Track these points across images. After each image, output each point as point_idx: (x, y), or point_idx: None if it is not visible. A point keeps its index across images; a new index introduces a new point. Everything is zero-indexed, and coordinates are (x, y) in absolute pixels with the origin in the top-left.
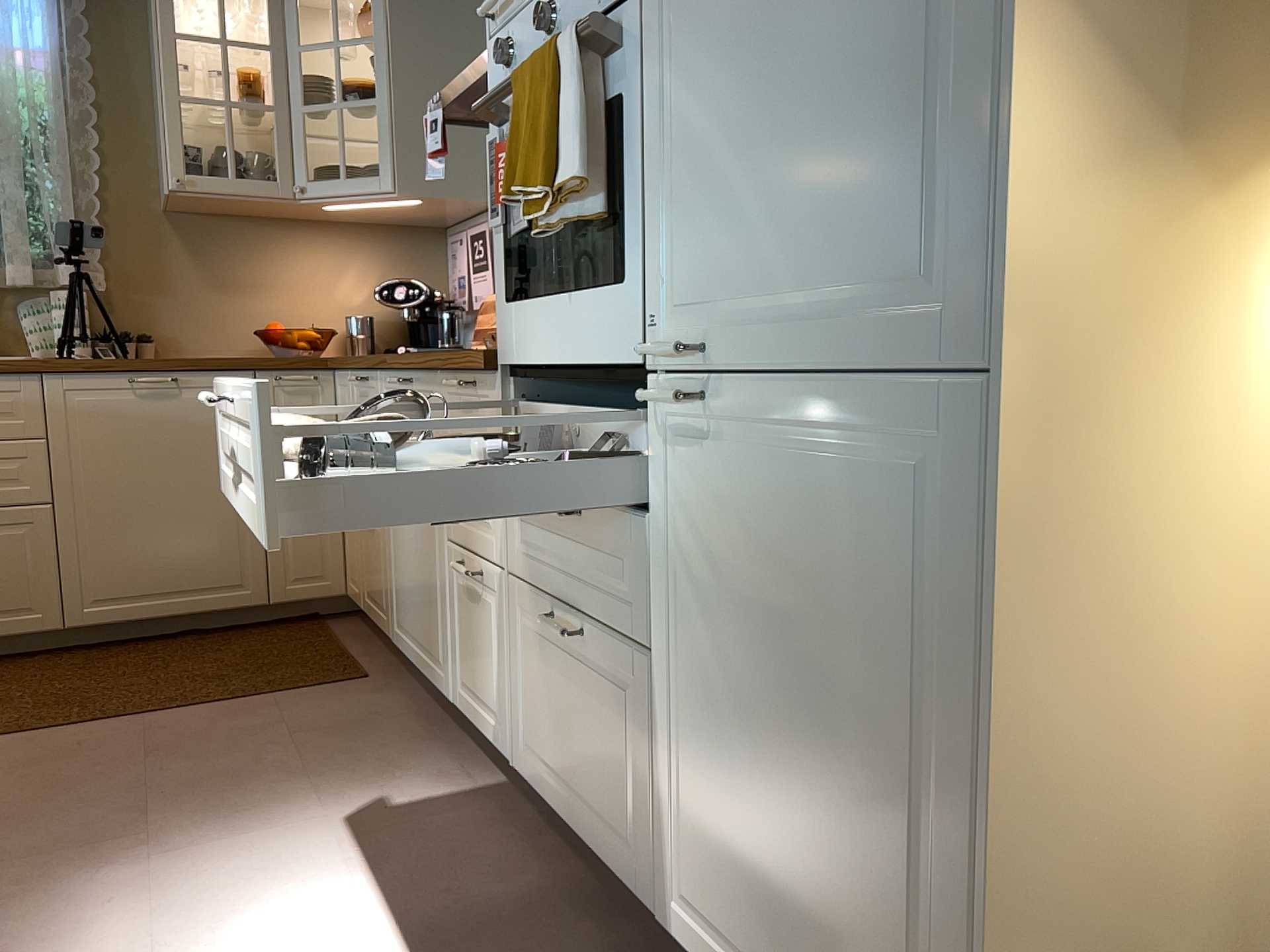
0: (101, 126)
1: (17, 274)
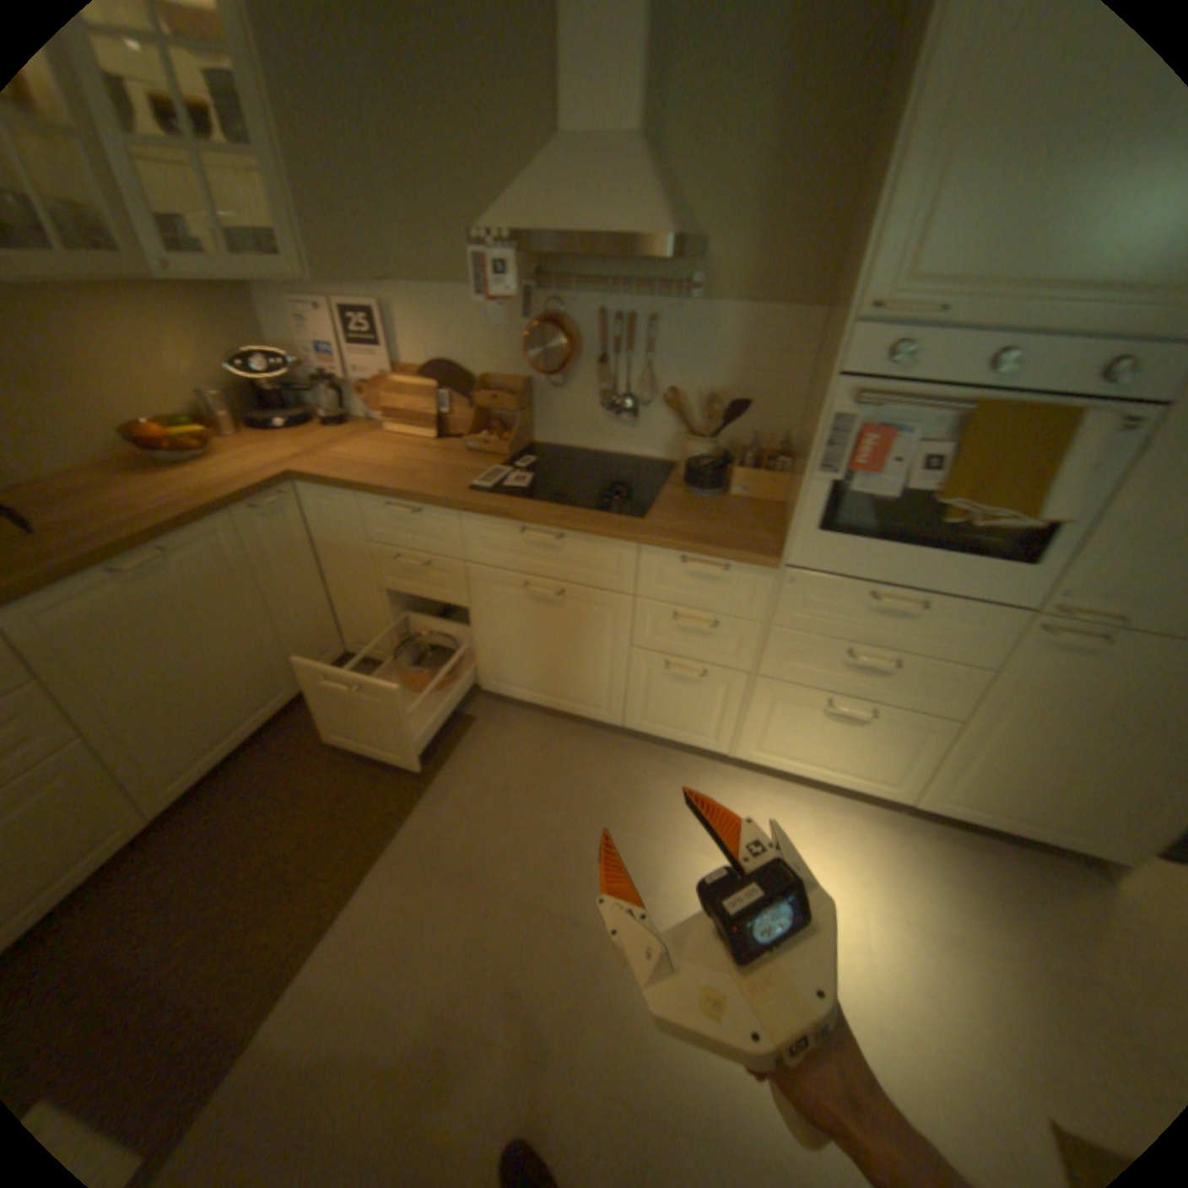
0: None
1: None
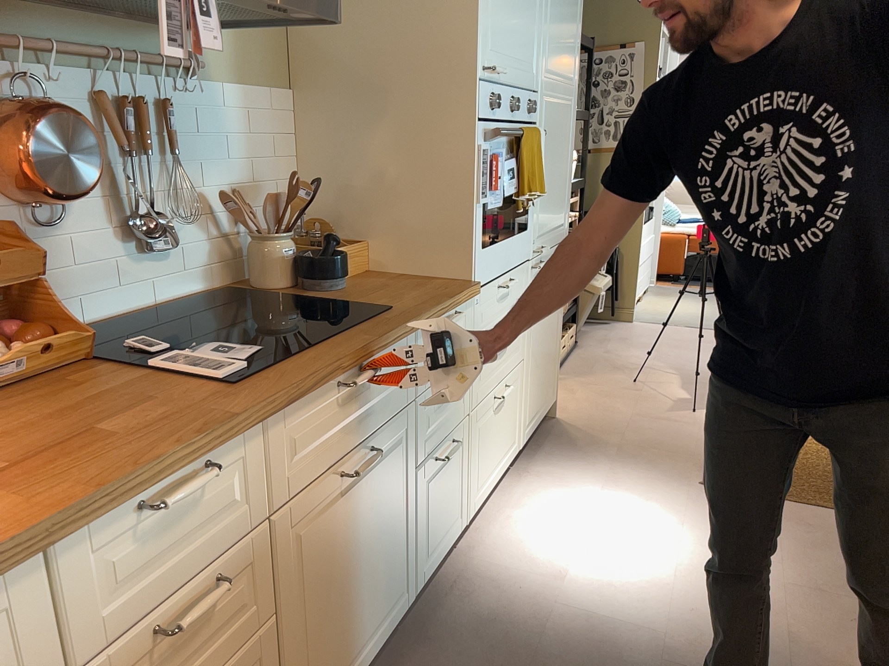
0: None
1: None
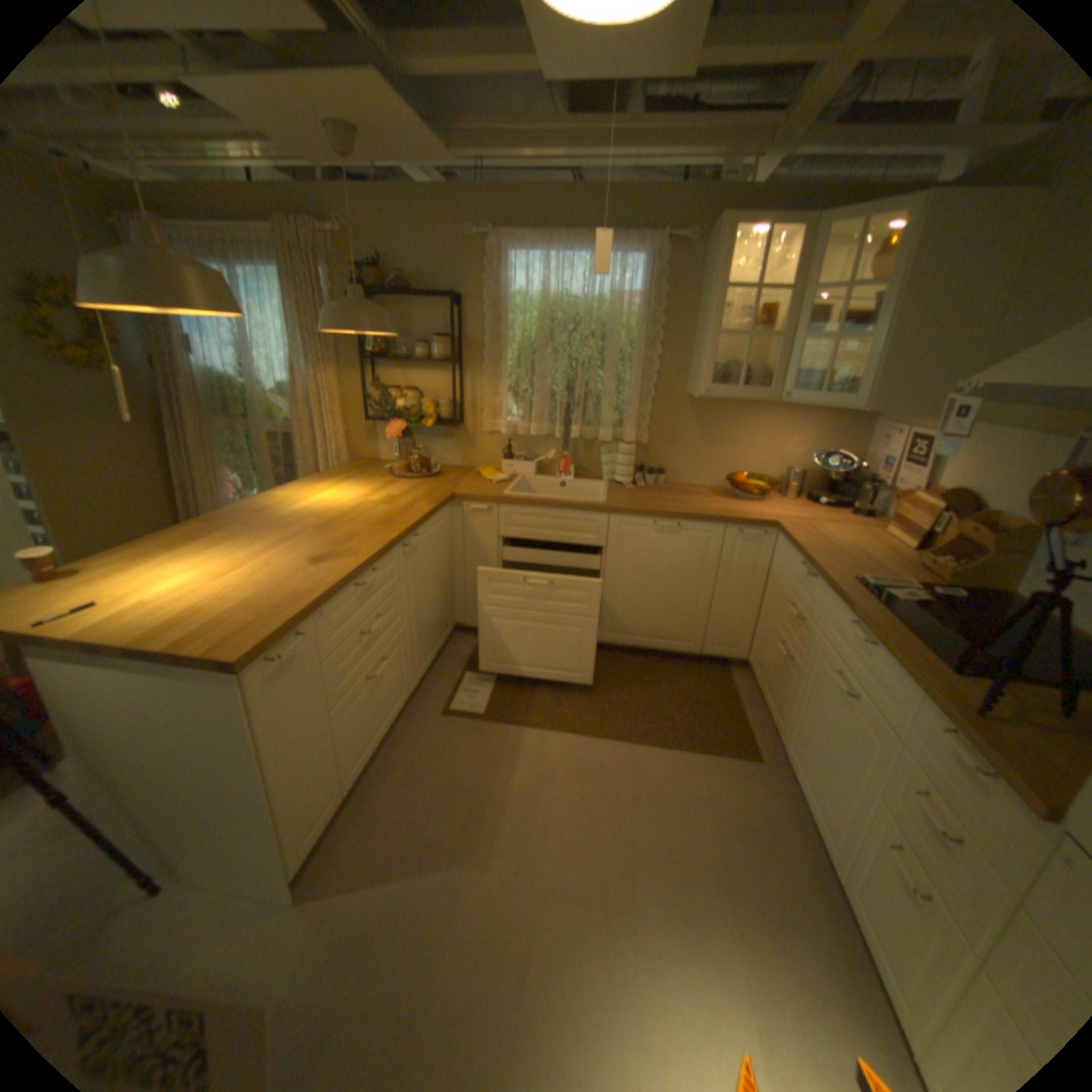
0: (662, 339)
1: (603, 435)
